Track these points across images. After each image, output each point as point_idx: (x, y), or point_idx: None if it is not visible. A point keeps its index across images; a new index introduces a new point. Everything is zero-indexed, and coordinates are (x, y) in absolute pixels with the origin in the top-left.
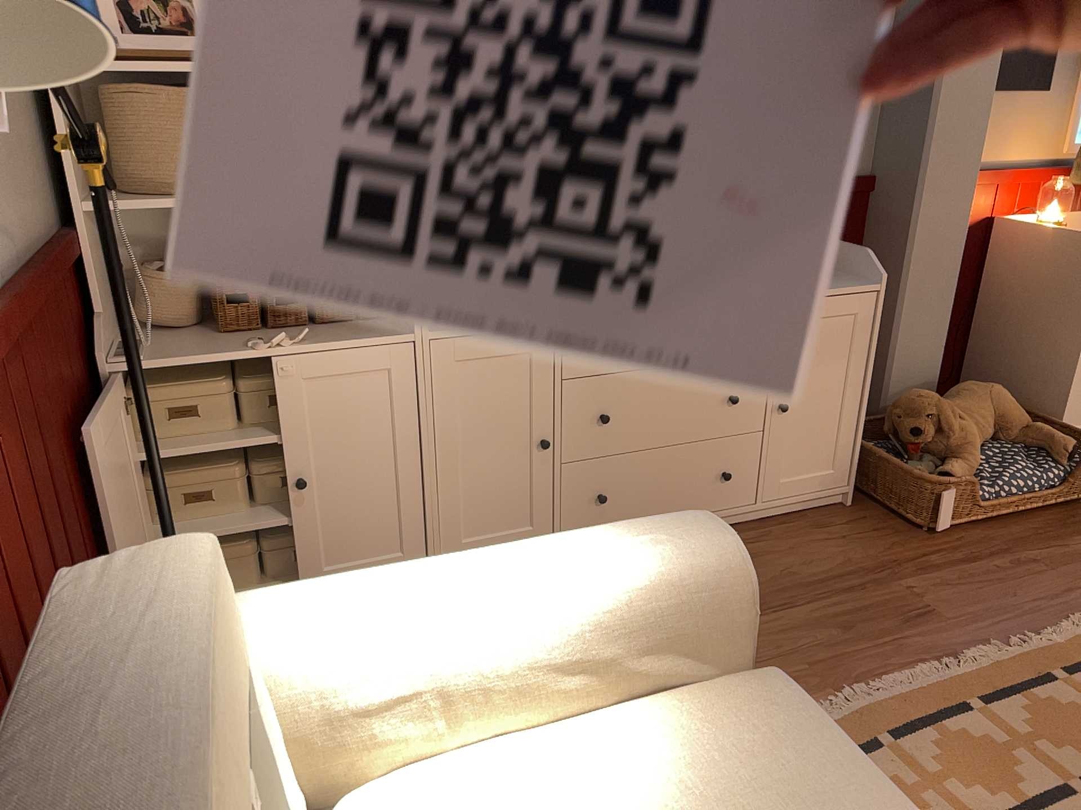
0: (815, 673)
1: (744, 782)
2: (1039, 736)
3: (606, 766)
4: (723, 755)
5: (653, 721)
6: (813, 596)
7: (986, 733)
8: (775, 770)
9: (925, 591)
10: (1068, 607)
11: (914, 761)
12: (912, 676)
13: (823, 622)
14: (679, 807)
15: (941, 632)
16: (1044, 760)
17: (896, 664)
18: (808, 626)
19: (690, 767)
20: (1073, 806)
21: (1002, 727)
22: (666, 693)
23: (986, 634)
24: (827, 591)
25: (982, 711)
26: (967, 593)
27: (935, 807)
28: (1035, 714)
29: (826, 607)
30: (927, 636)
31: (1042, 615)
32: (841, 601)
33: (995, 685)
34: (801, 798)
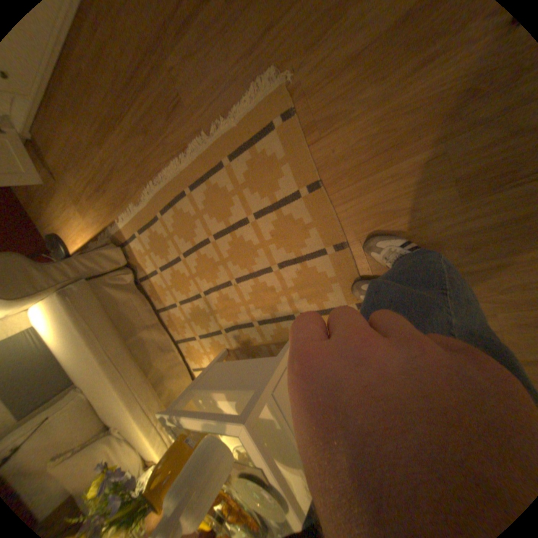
0: (137, 172)
1: (59, 330)
2: (205, 209)
3: (43, 319)
4: (54, 323)
5: (43, 308)
6: (128, 97)
7: (187, 208)
8: (62, 329)
9: (176, 69)
10: (256, 61)
11: (166, 224)
12: (167, 169)
13: (135, 126)
14: (54, 333)
15: (181, 123)
16: (204, 222)
17: (162, 160)
18: (130, 132)
19: (52, 324)
20: (207, 245)
21: (193, 204)
22: (41, 298)
23: (201, 119)
24: (133, 90)
25: (188, 194)
26: (198, 62)
27: (170, 244)
28: (207, 194)
29: (134, 108)
30: (174, 130)
31: (236, 83)
32: (139, 101)
33: (196, 173)
34: (67, 337)
